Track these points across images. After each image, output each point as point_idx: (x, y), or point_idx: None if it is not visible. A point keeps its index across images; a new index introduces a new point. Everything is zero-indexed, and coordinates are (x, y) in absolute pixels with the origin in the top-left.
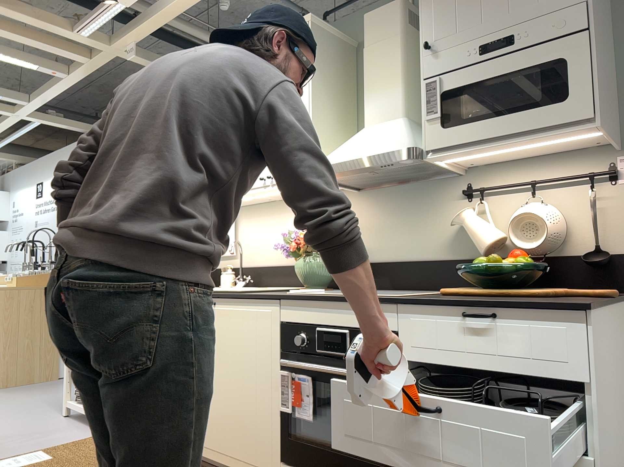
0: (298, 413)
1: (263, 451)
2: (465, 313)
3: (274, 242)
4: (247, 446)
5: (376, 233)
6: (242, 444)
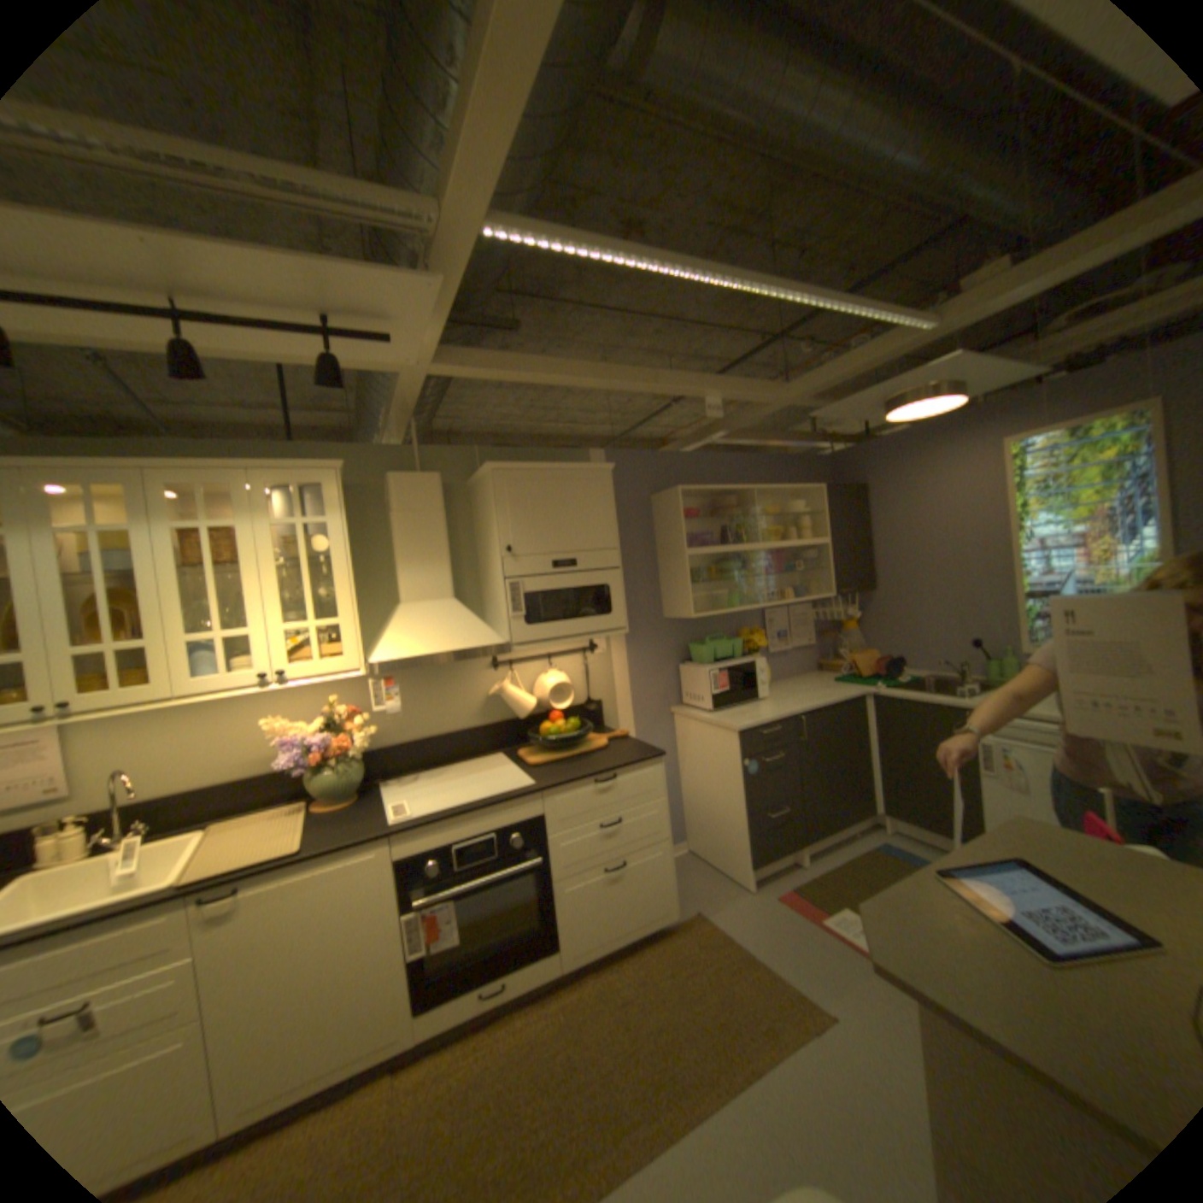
0: (435, 948)
1: (380, 1027)
2: (595, 781)
3: (193, 752)
4: (348, 1042)
5: (394, 713)
6: (337, 1047)
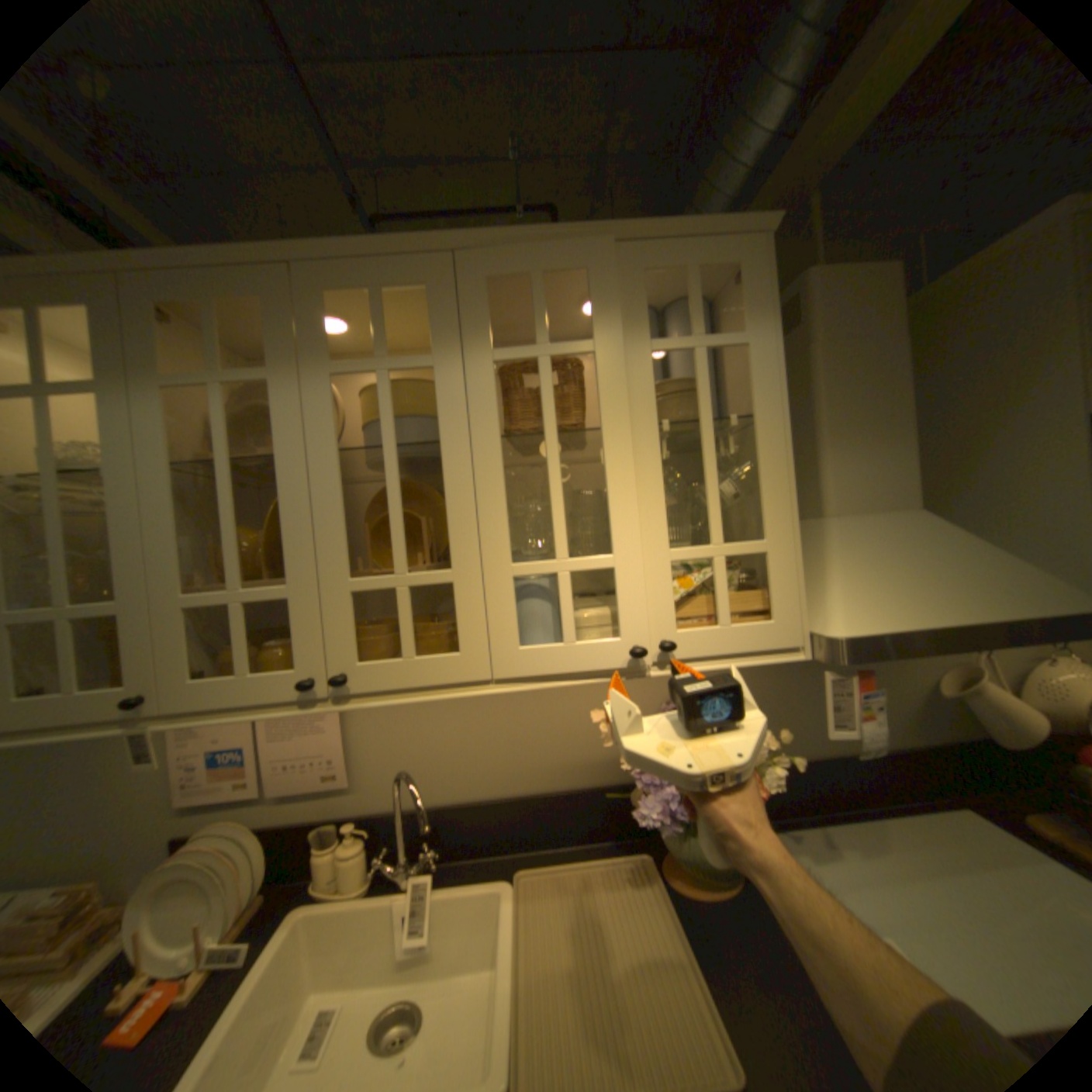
0: None
1: None
2: None
3: (489, 742)
4: None
5: (771, 710)
6: None
